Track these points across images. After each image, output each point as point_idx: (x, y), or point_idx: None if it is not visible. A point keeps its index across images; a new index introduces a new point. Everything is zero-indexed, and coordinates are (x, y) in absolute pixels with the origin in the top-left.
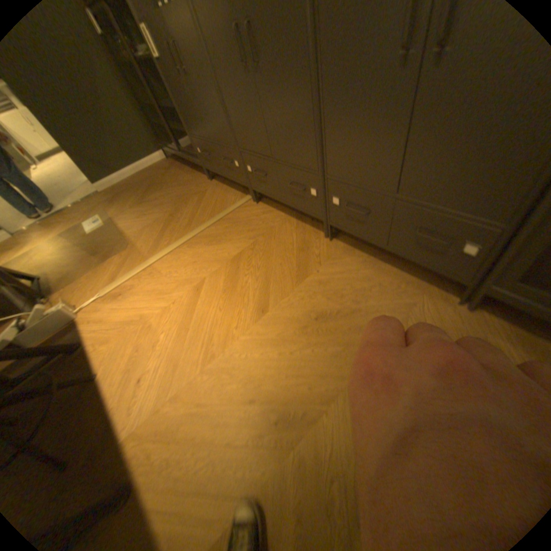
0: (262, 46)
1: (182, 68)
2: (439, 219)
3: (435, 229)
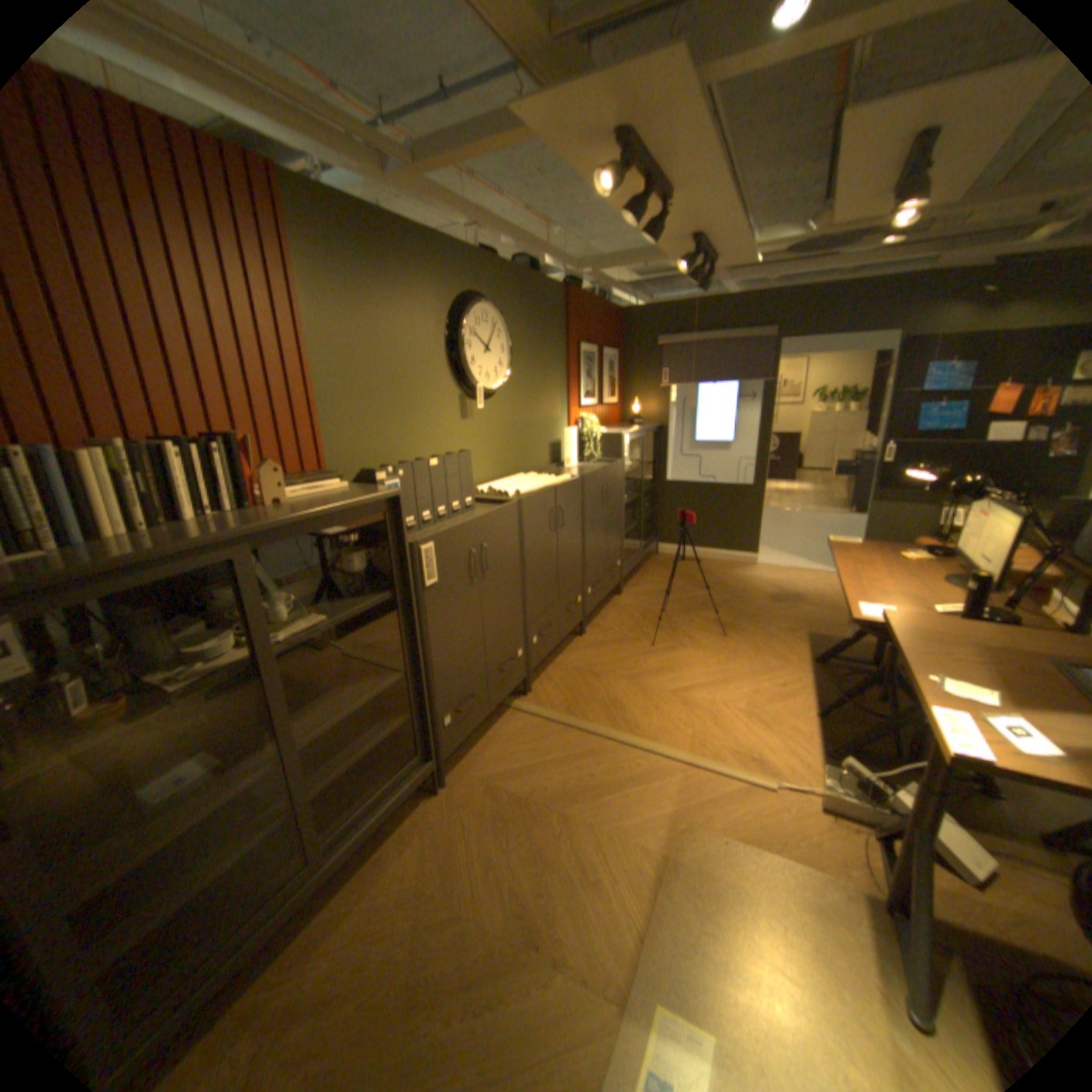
0: (564, 518)
1: (485, 571)
2: (612, 559)
3: (612, 565)
